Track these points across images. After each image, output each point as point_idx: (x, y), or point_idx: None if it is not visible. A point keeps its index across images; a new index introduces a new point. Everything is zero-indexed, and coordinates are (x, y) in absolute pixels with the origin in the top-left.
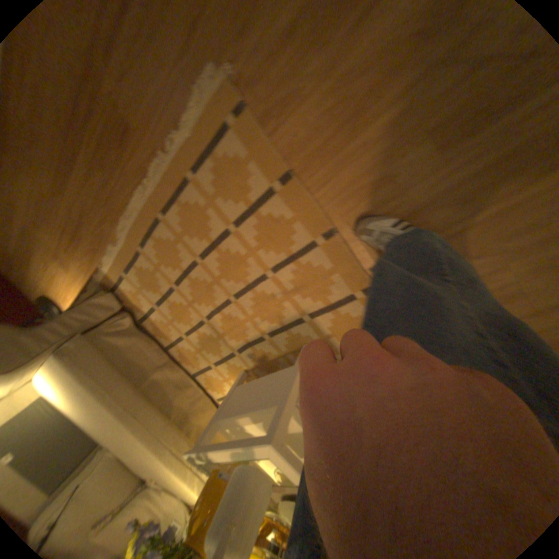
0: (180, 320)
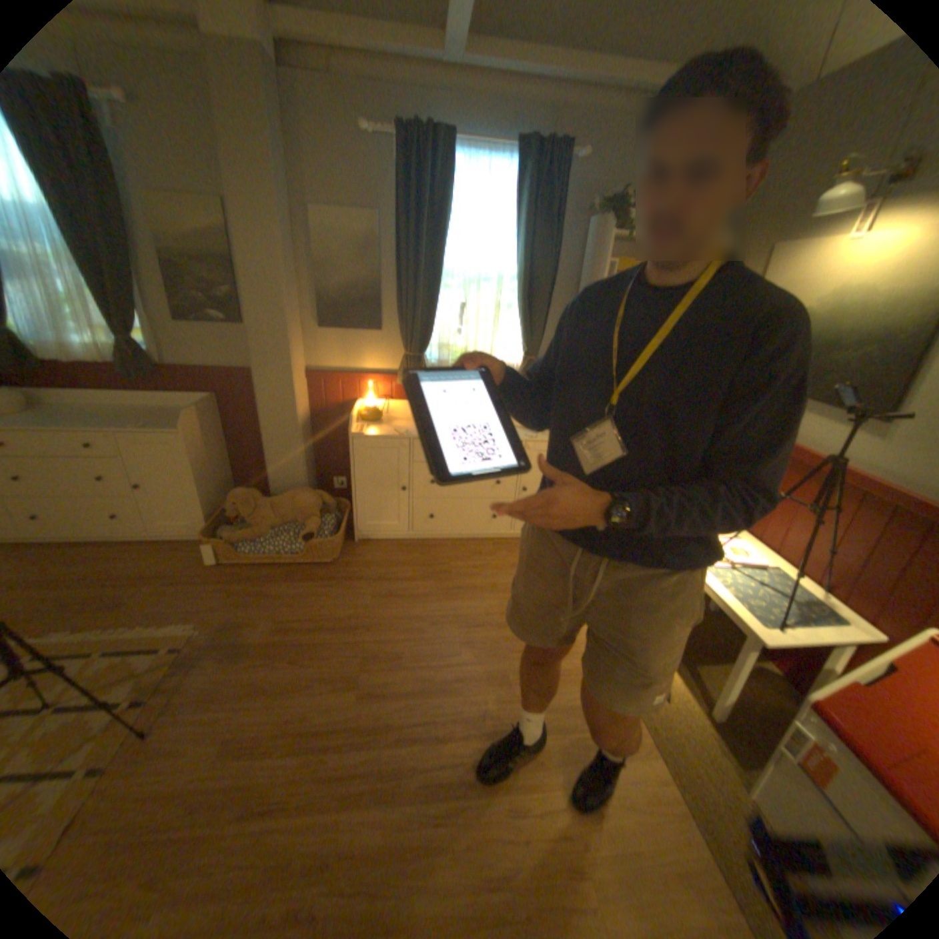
0: None
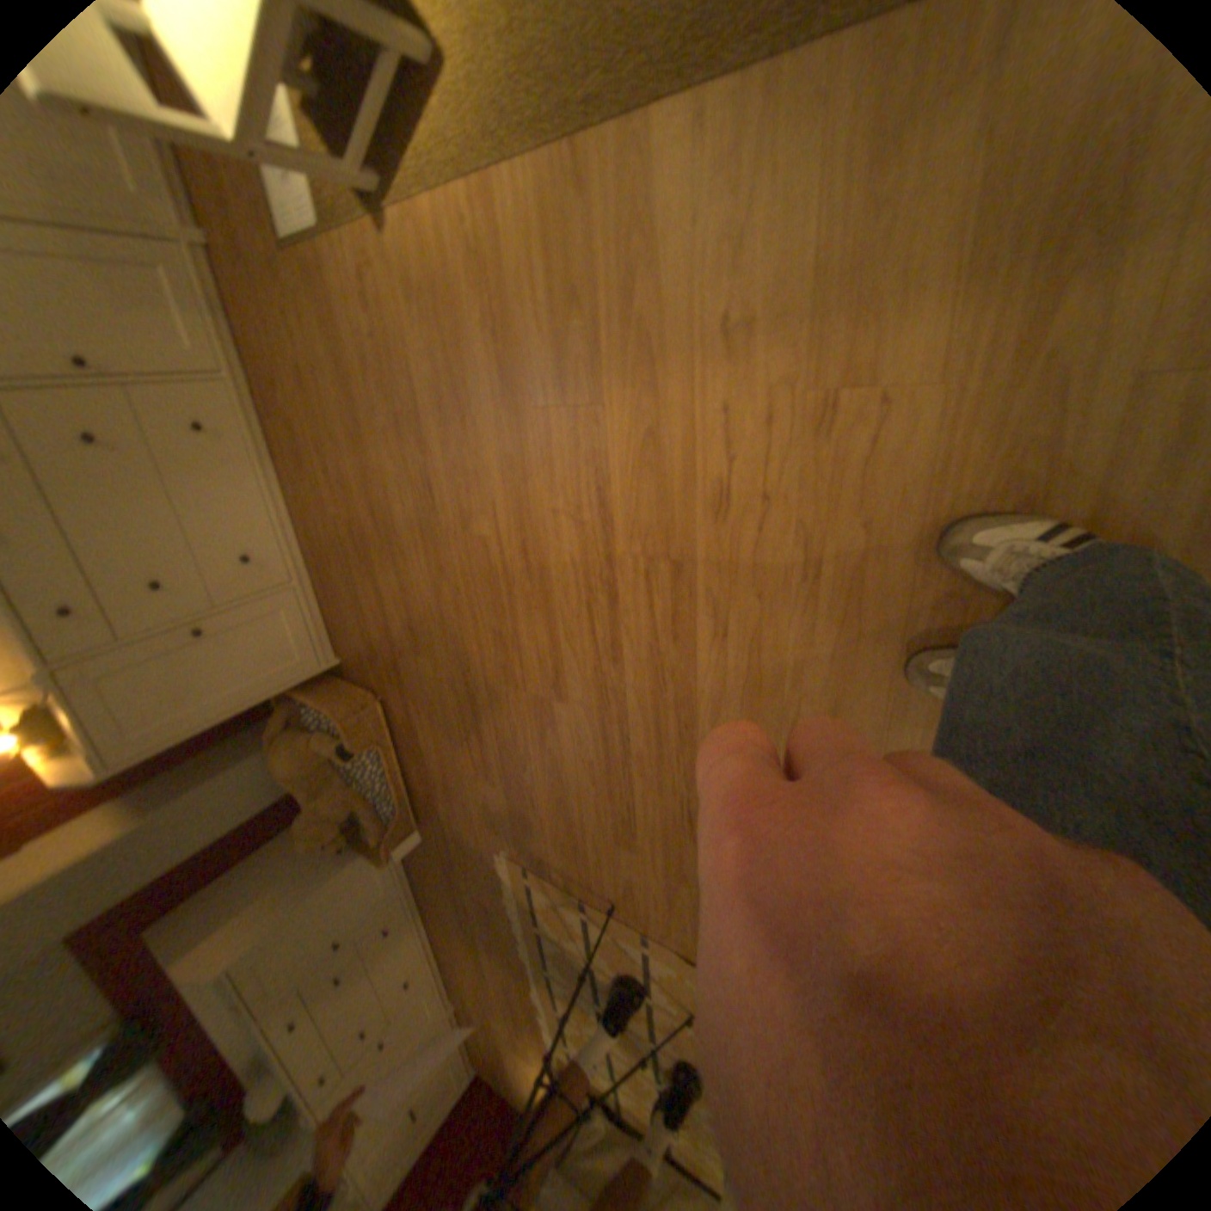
0: (639, 1097)
